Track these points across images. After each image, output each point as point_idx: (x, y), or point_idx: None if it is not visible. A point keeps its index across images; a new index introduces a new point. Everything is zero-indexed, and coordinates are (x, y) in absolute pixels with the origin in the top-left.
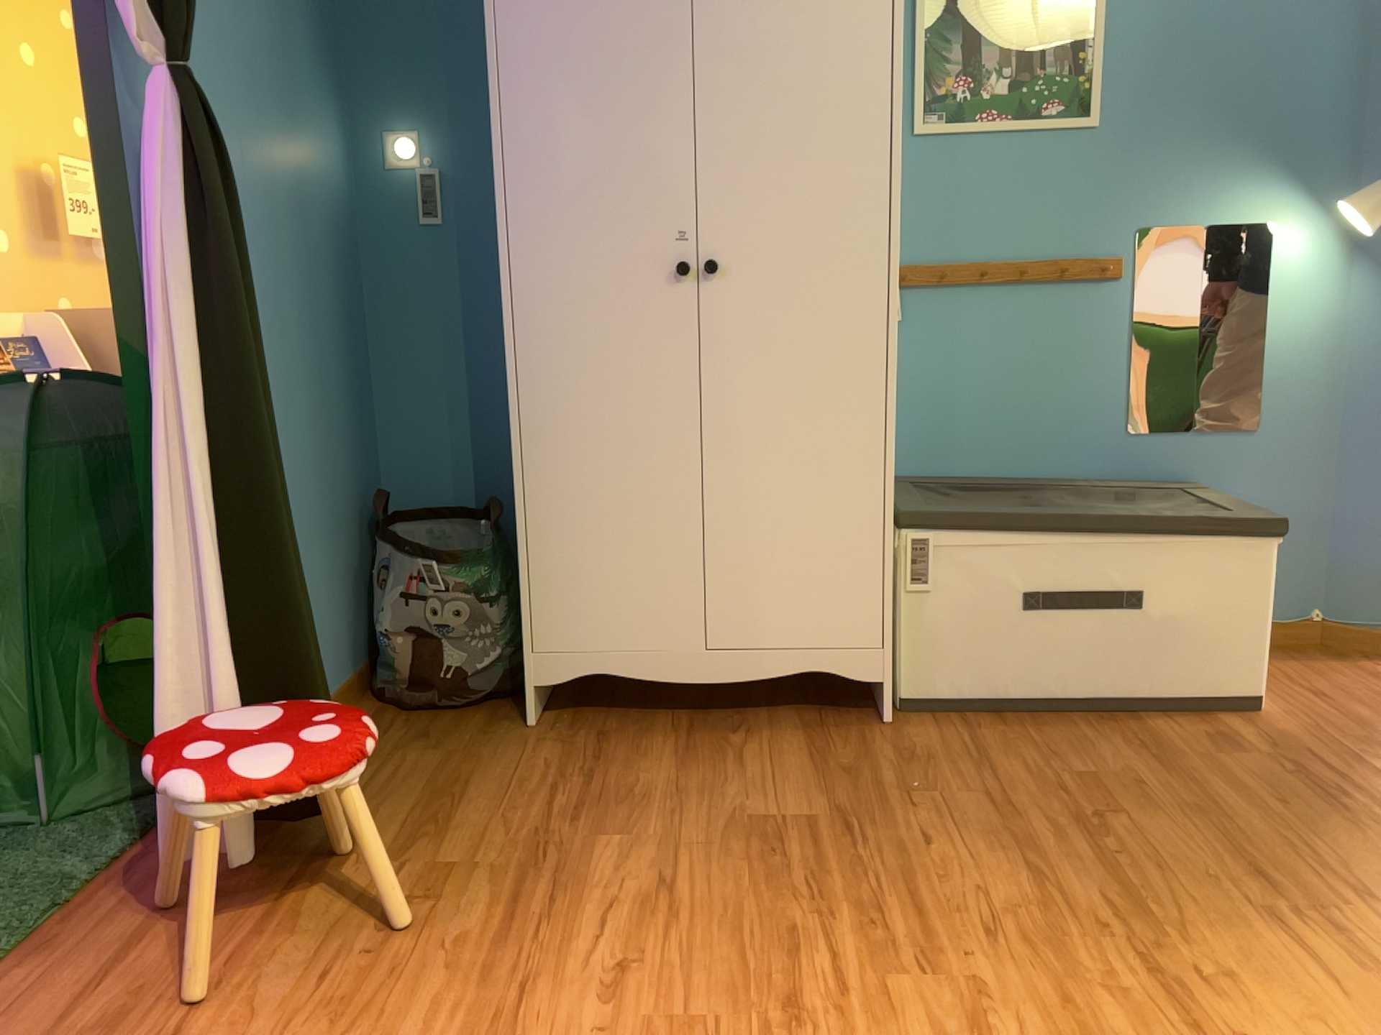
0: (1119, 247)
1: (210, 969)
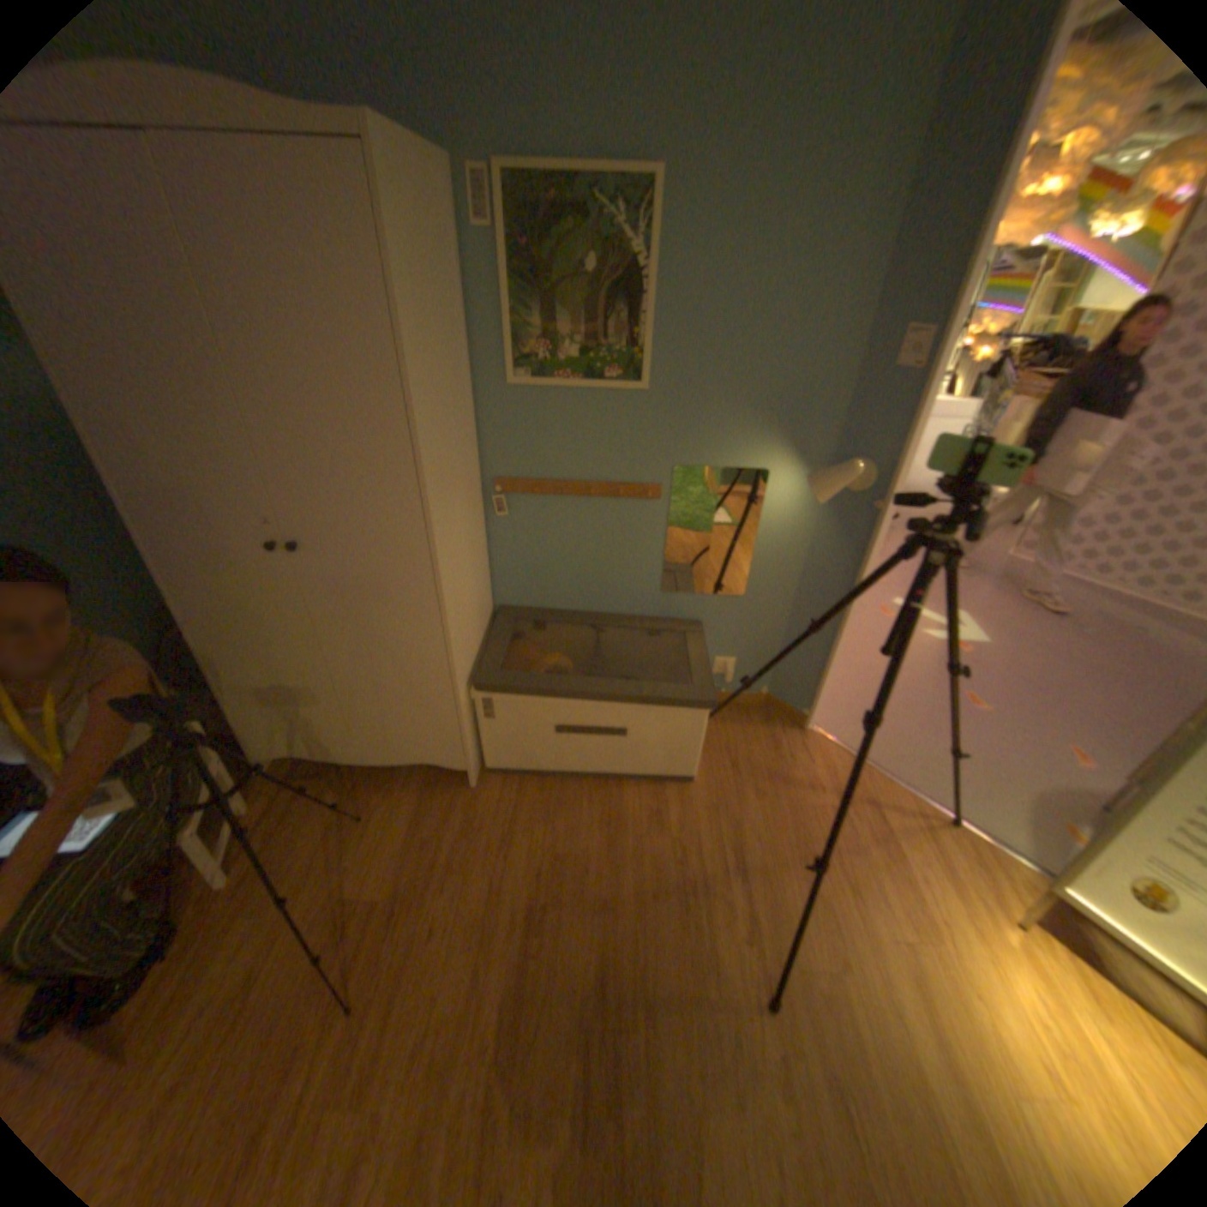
0: (659, 478)
1: None
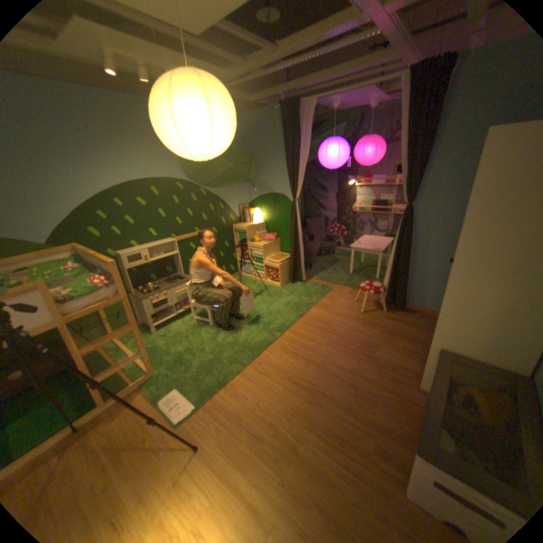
0: None
1: (360, 303)
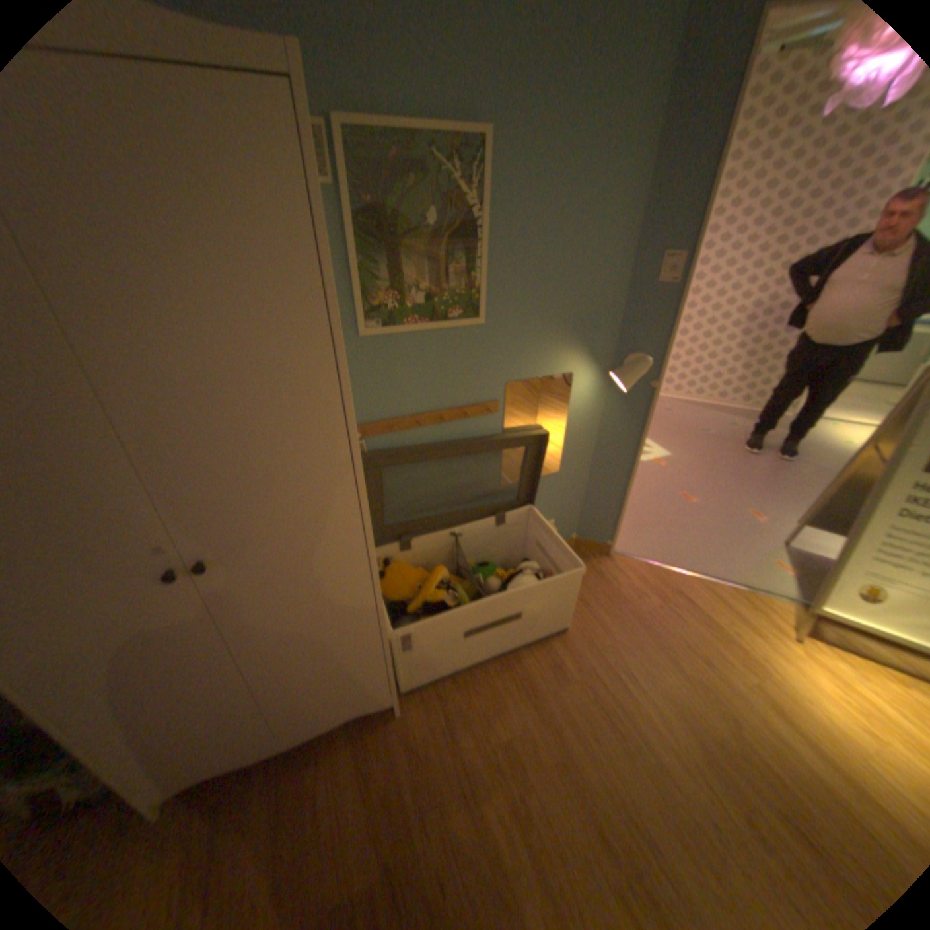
0: (496, 394)
1: None
